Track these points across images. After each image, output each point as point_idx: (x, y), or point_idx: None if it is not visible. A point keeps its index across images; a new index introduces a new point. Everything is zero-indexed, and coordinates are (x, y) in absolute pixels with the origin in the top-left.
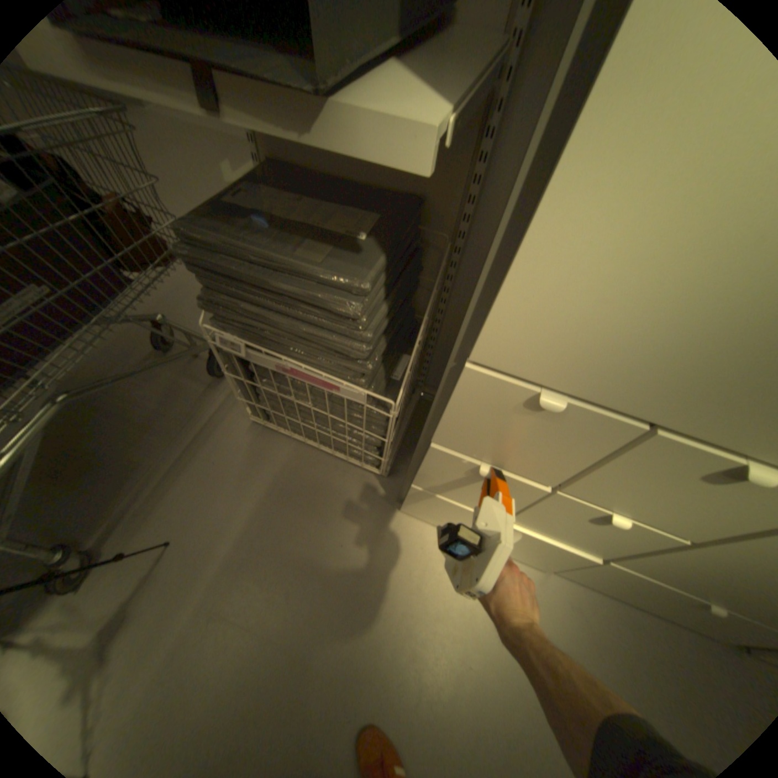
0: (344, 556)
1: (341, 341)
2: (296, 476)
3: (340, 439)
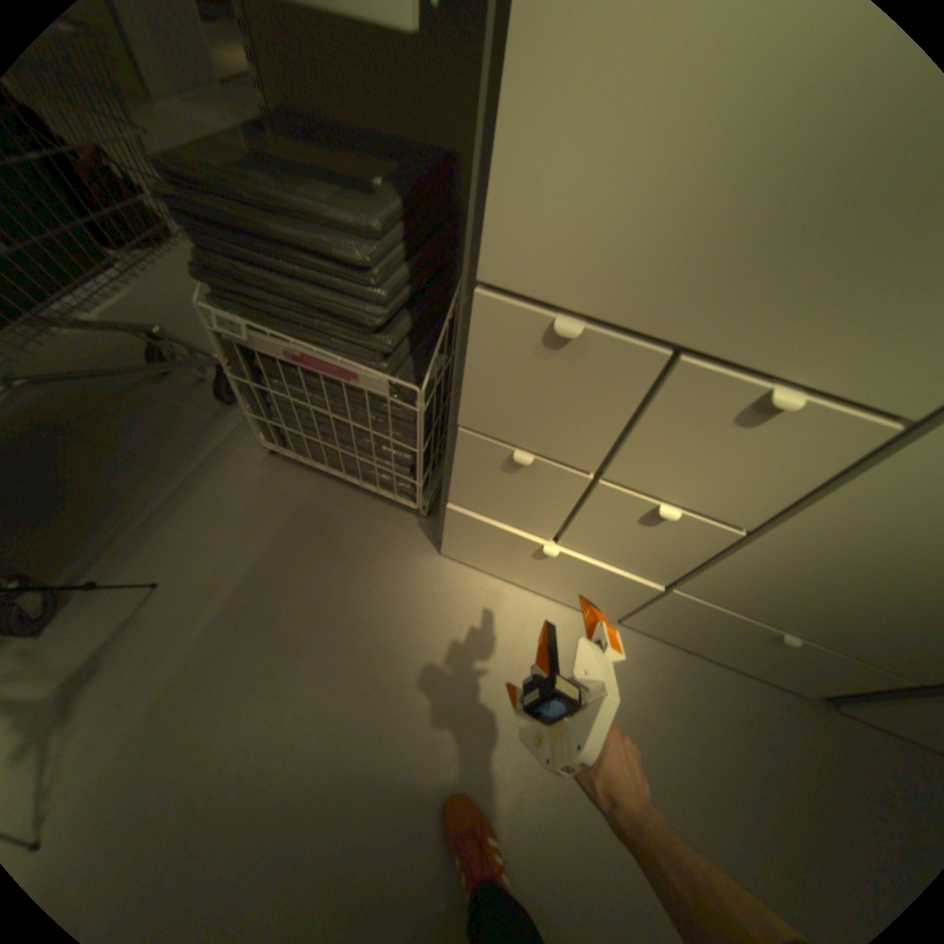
0: (372, 602)
1: (354, 307)
2: (318, 515)
3: (368, 462)
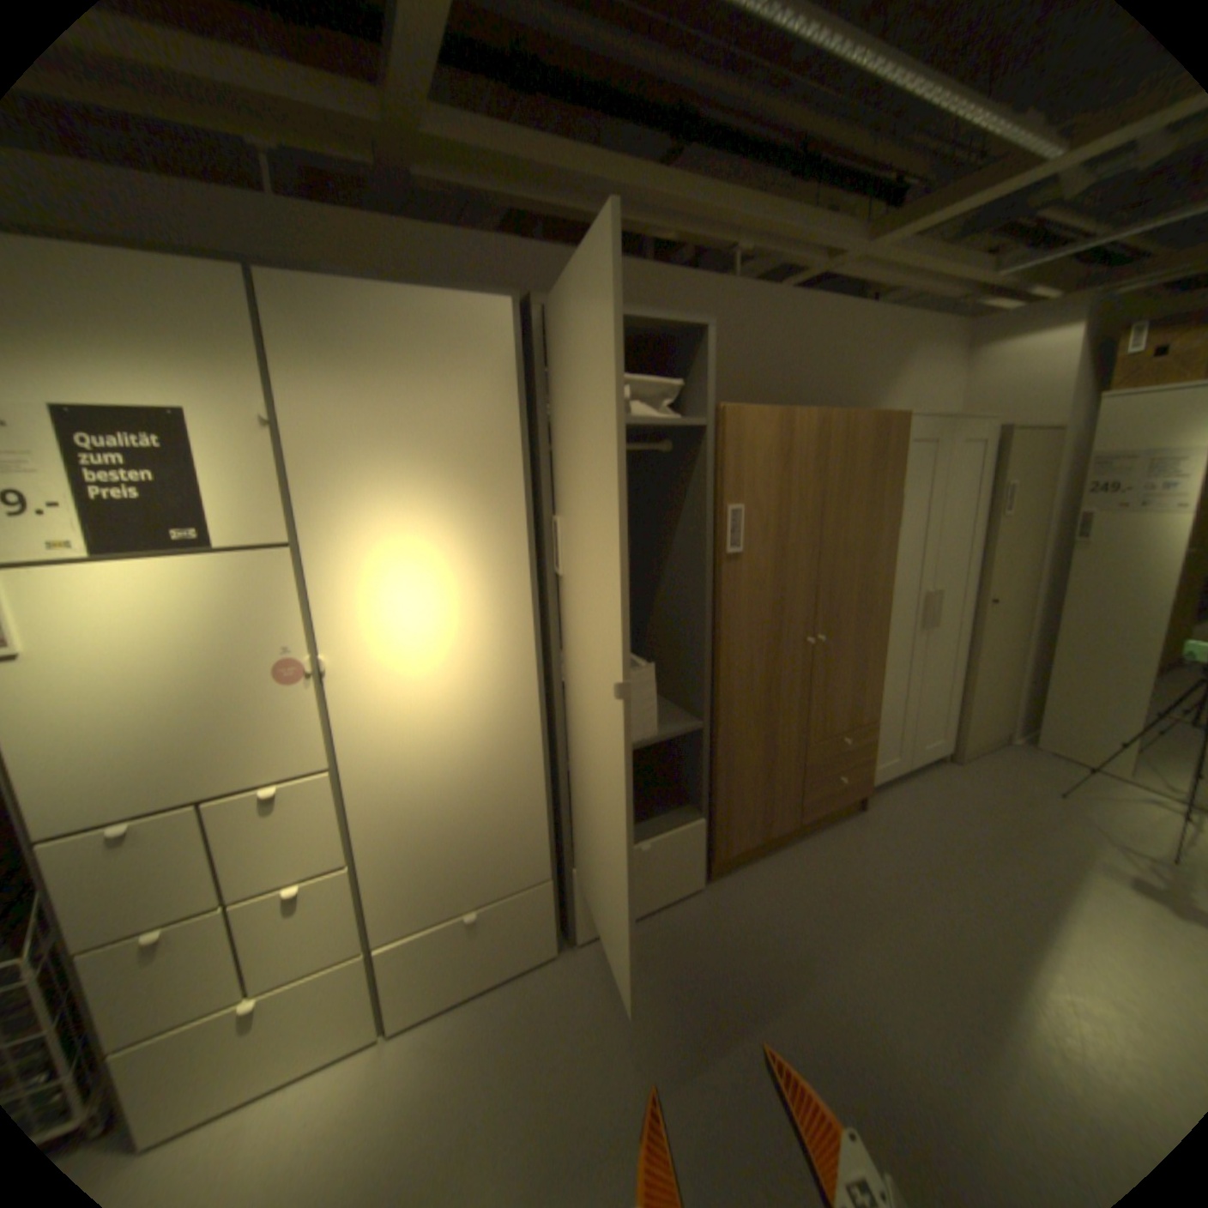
0: None
1: None
2: None
3: None
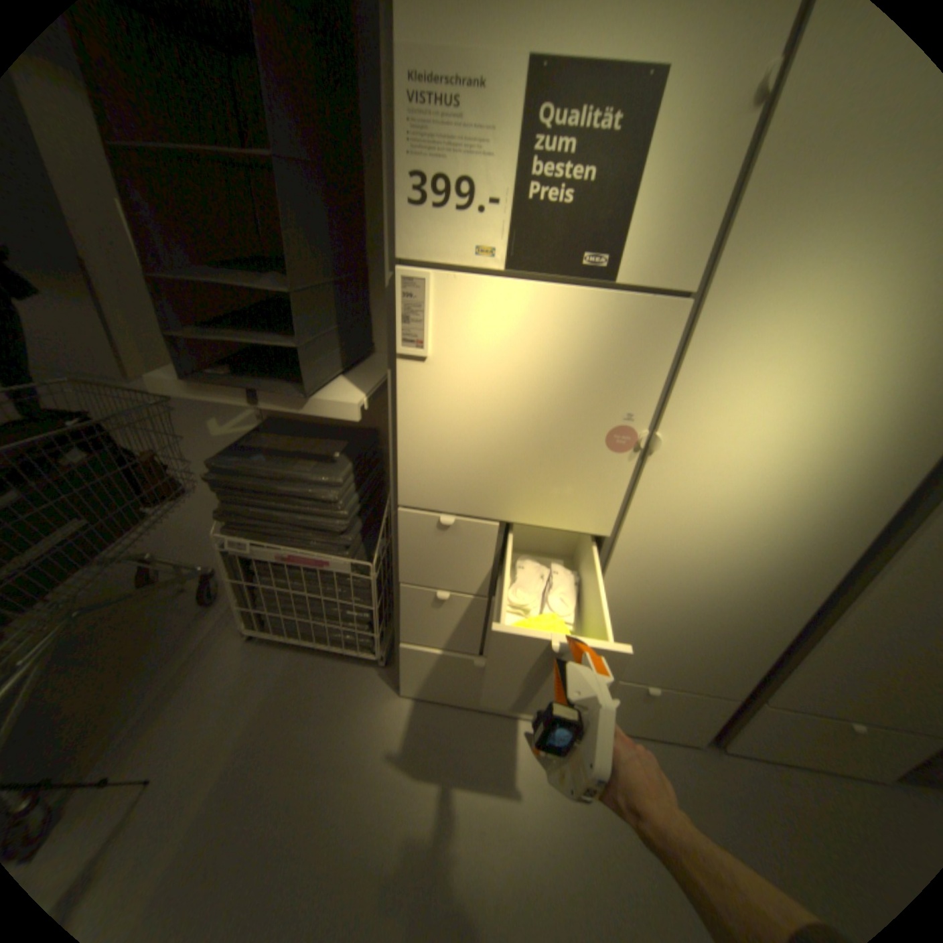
0: (346, 752)
1: (327, 522)
2: (291, 685)
3: (334, 626)
